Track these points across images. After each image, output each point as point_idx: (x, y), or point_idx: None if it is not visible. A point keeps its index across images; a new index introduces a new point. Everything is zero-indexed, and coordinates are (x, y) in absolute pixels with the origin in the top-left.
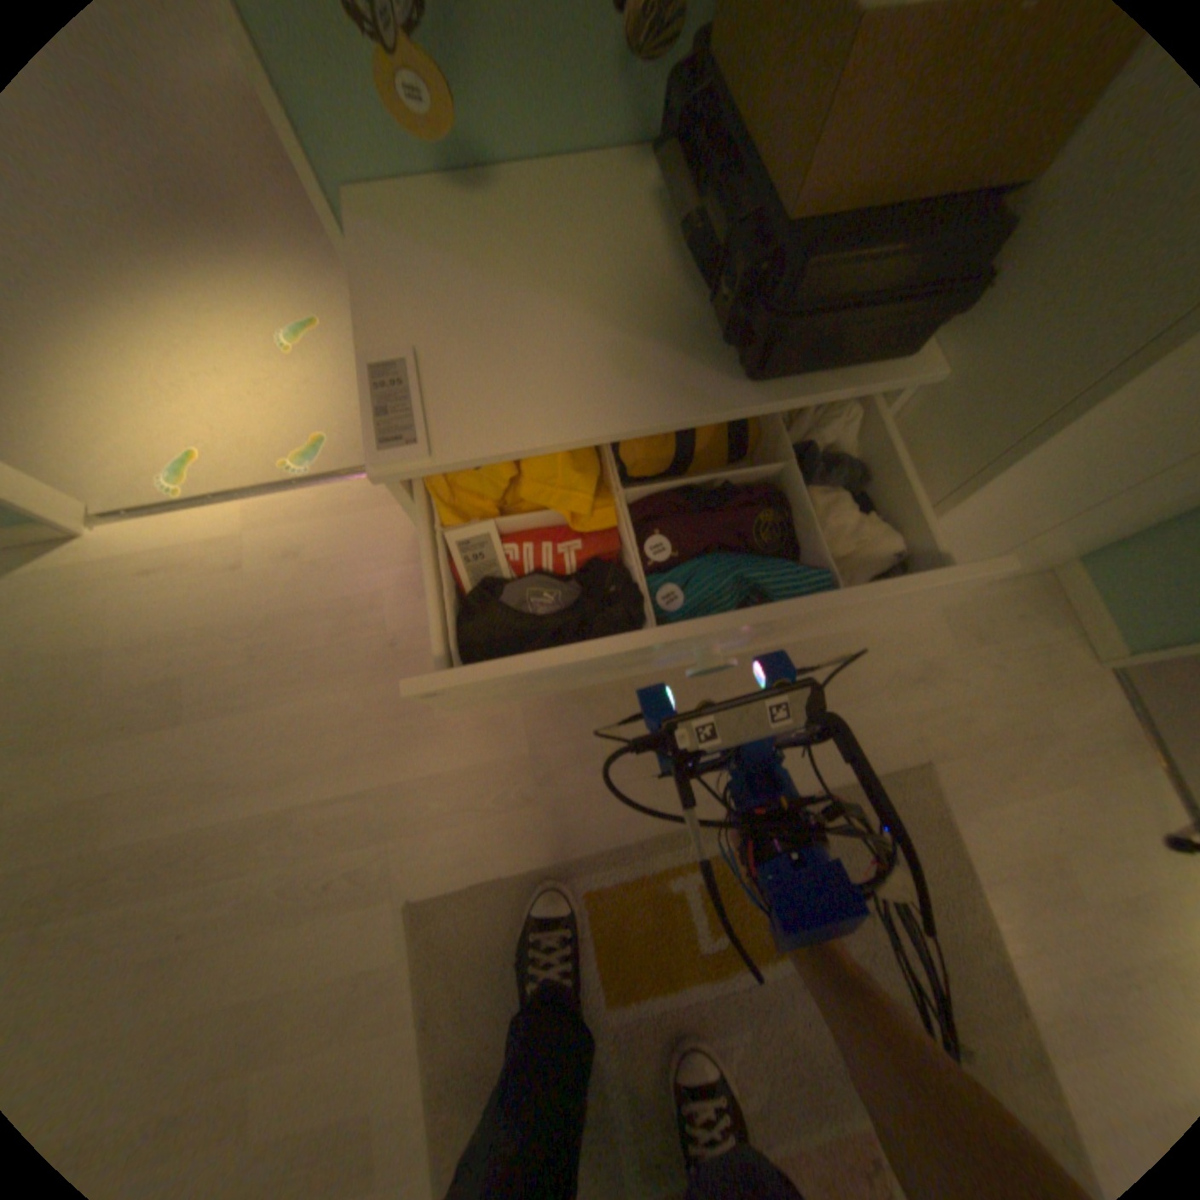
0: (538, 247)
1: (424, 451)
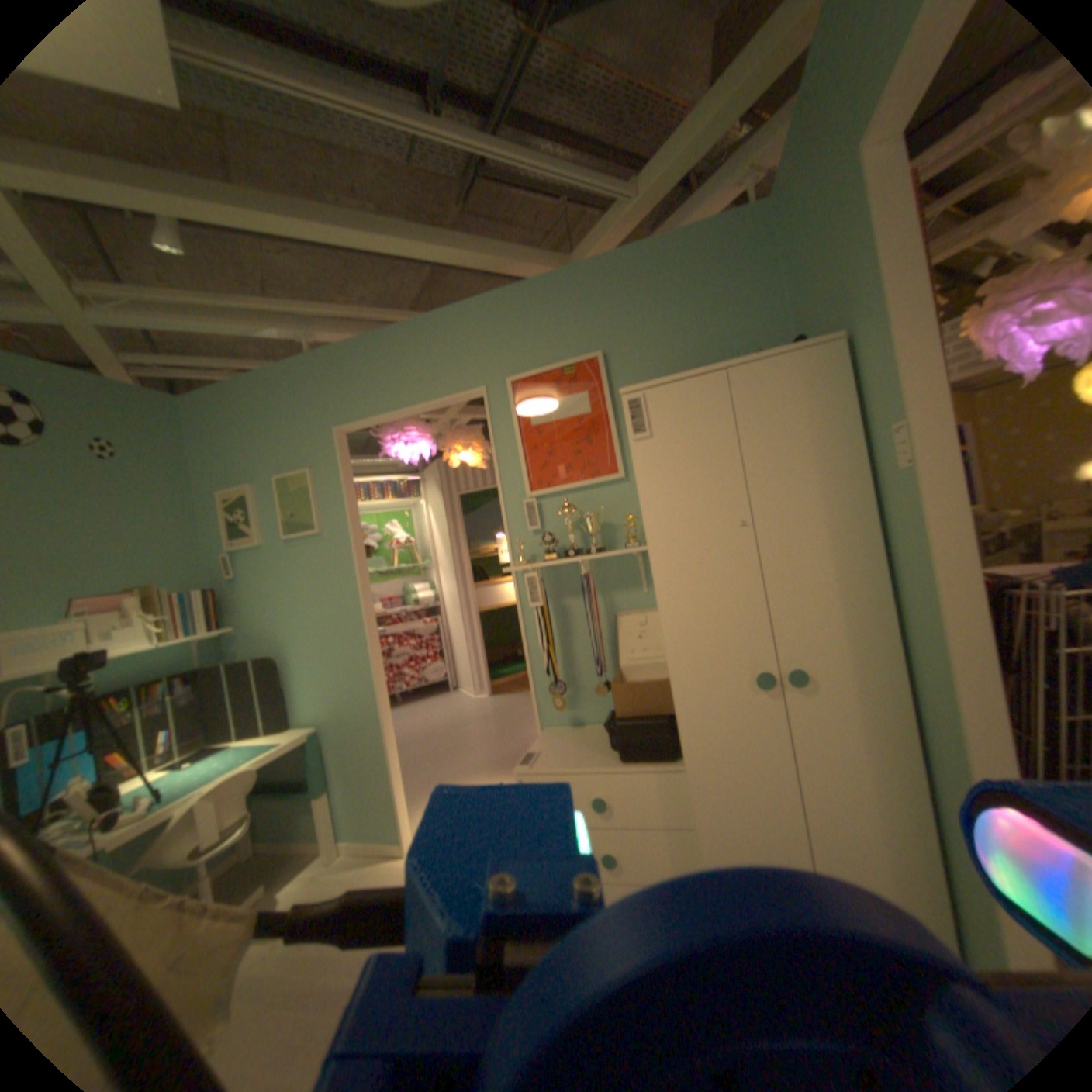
0: (585, 740)
1: (528, 770)
